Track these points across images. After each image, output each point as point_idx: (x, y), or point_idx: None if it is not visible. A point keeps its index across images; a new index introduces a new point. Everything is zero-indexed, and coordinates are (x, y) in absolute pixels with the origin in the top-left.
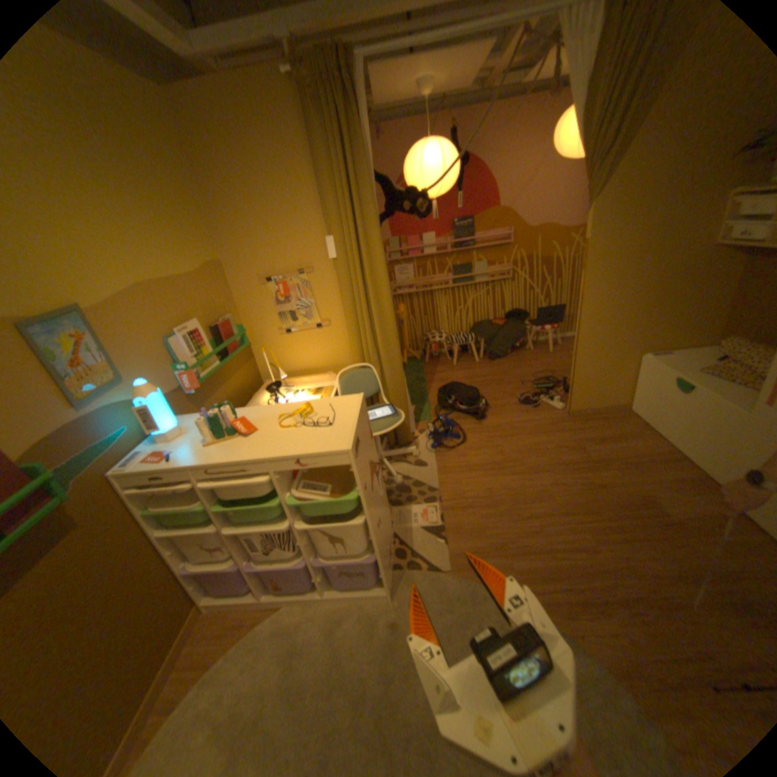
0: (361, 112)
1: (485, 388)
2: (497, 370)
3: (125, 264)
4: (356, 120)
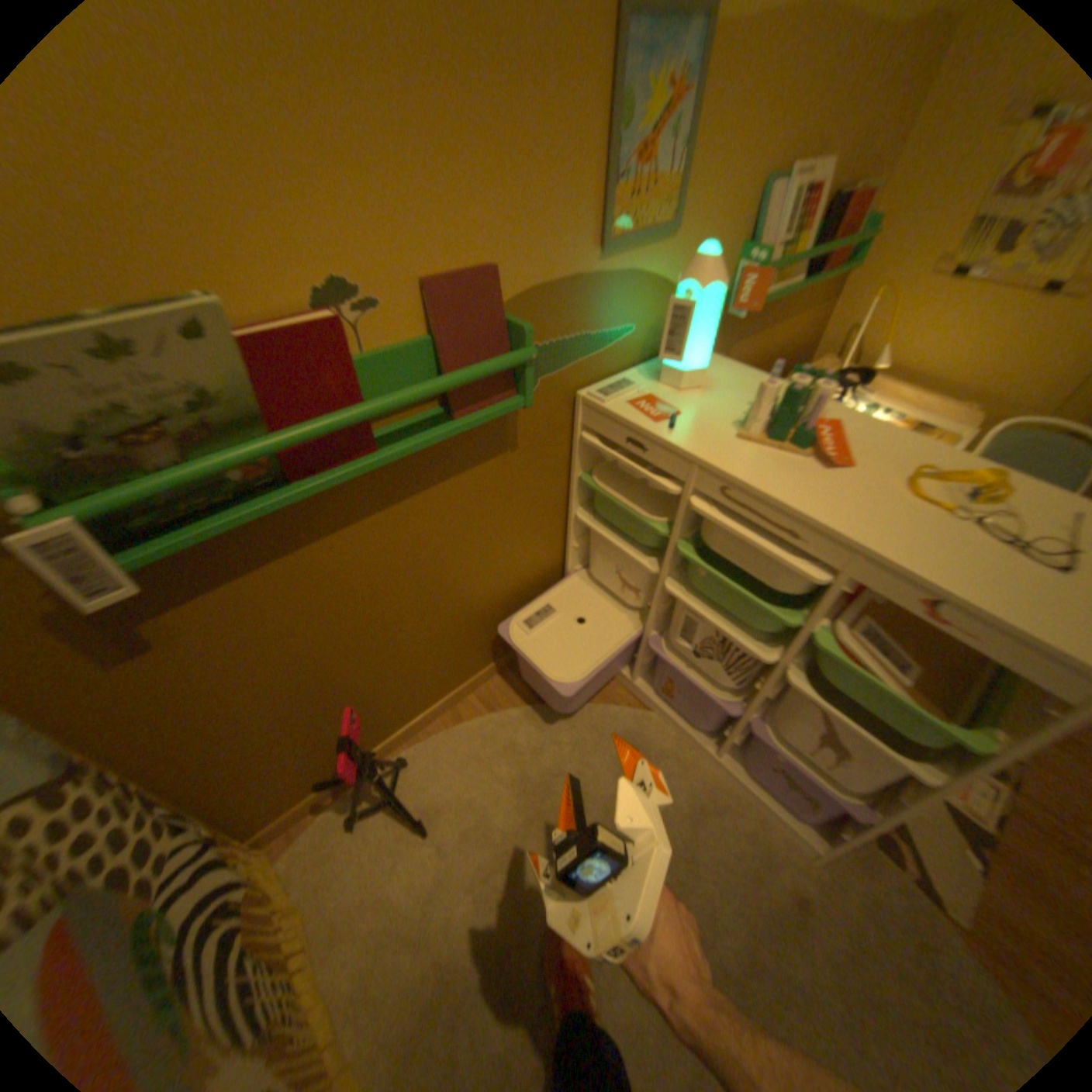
0: None
1: None
2: None
3: None
4: None
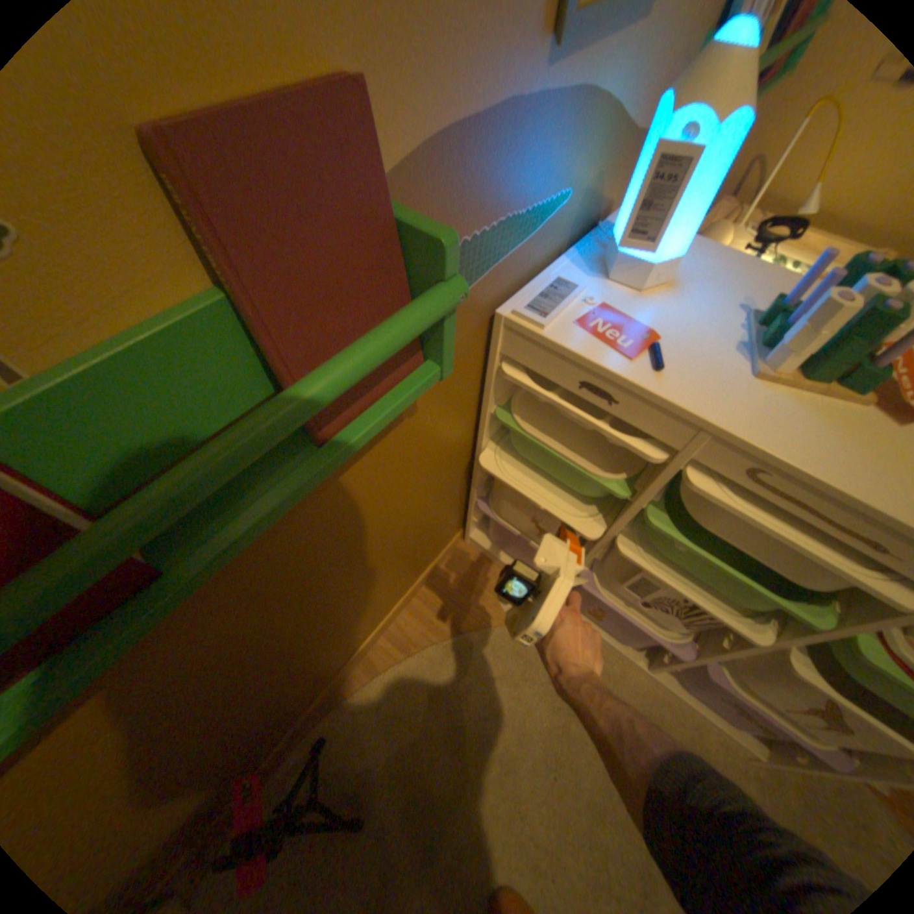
0: None
1: None
2: None
3: None
4: None
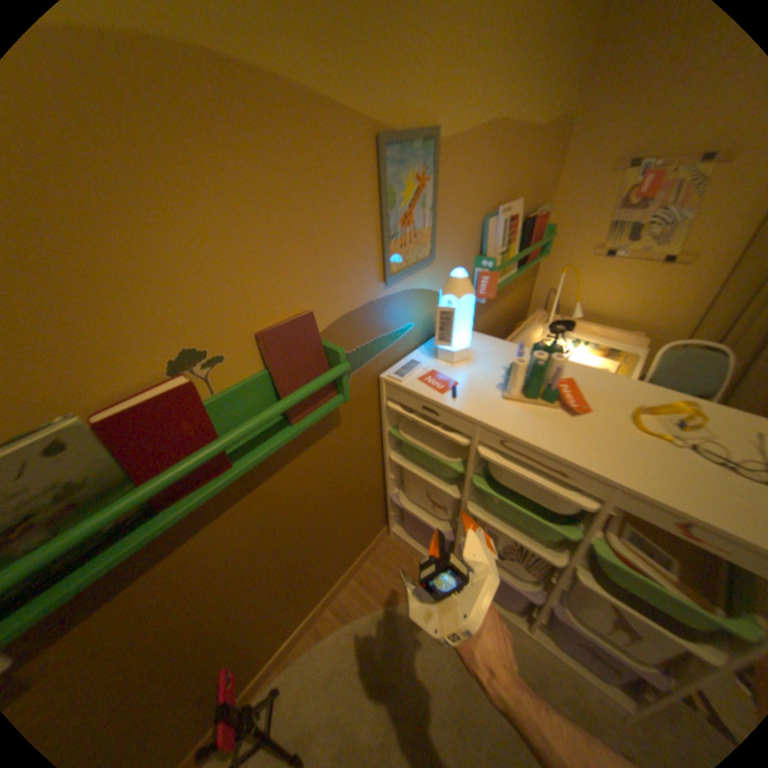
0: None
1: None
2: None
3: (502, 78)
4: None
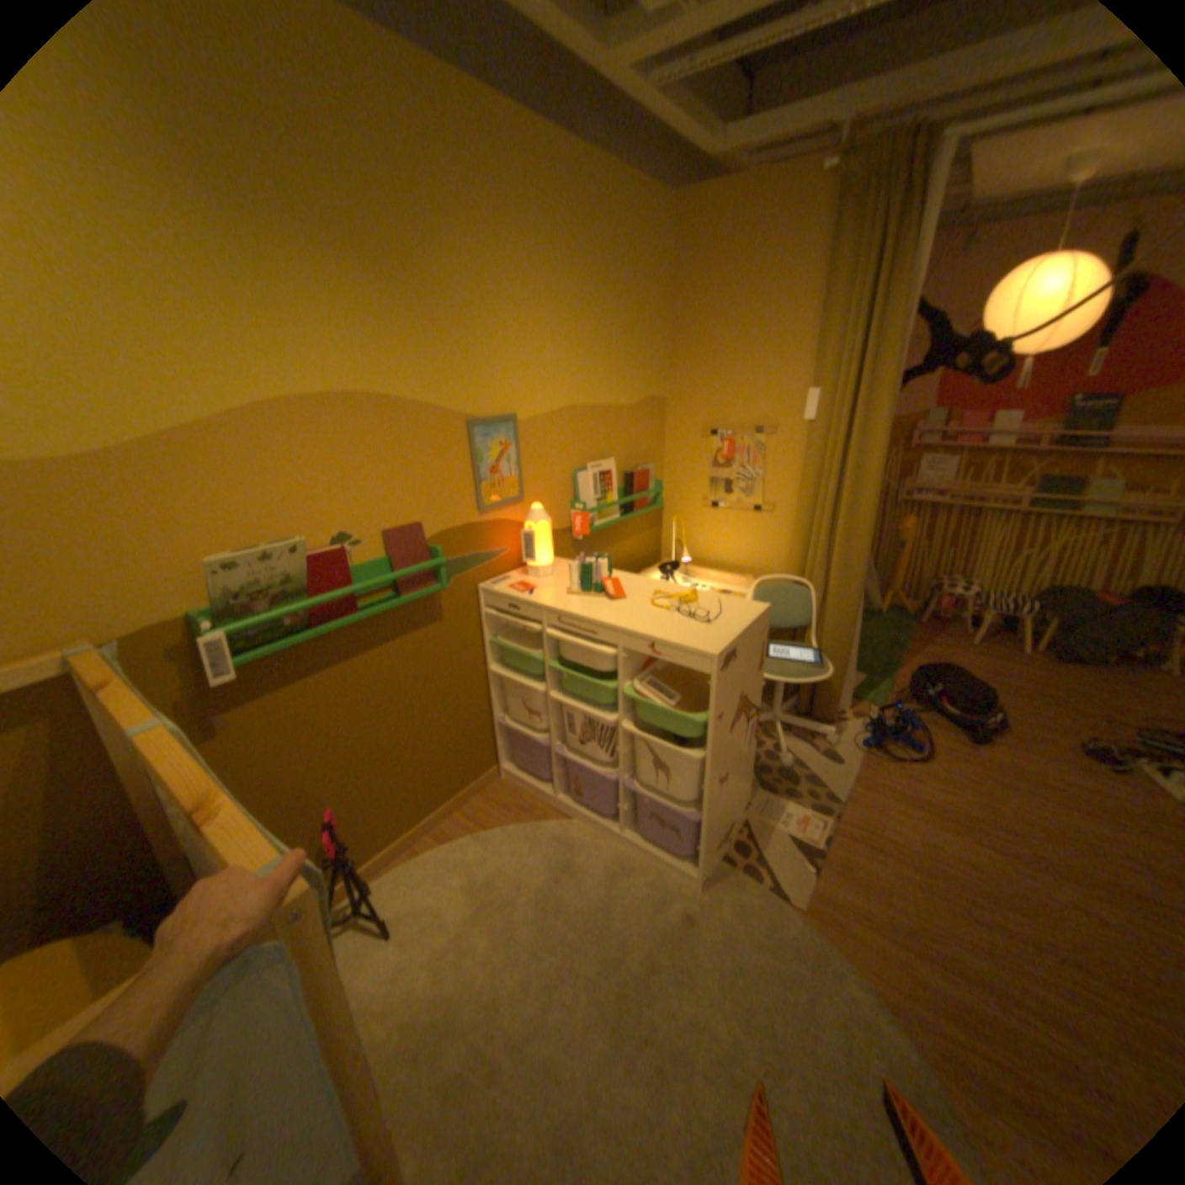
0: (927, 217)
1: (1021, 701)
2: (1065, 683)
3: (568, 384)
4: (913, 229)
